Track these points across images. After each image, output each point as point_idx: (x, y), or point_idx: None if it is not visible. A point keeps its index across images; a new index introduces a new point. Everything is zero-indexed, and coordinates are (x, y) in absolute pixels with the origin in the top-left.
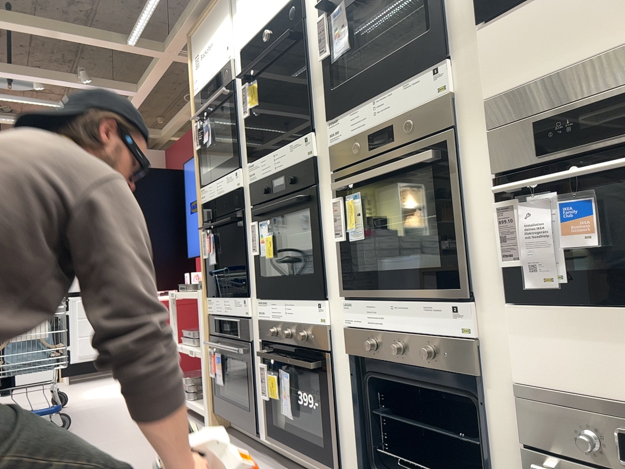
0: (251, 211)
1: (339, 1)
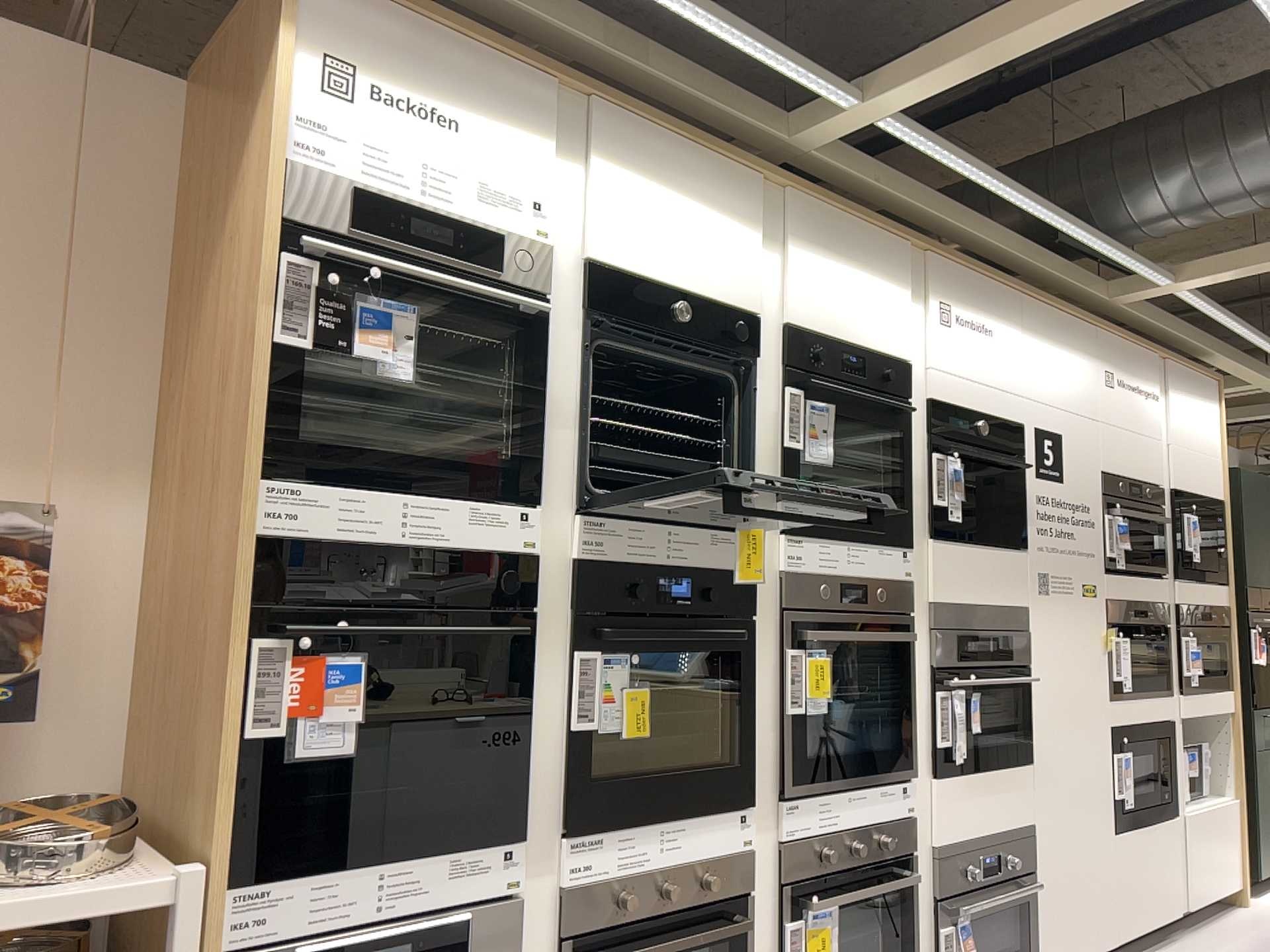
0: (565, 615)
1: (814, 398)
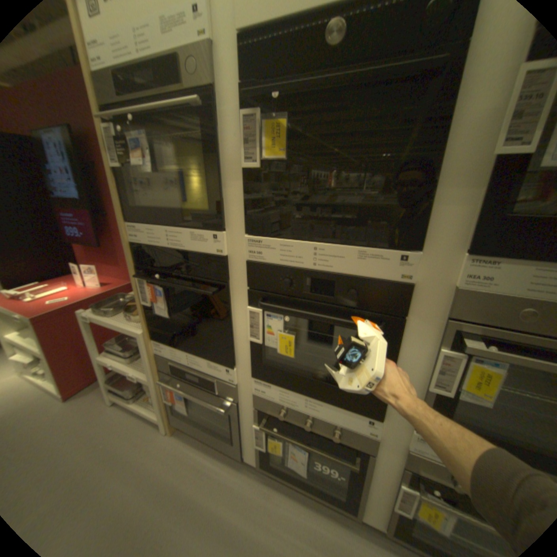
0: (245, 289)
1: None
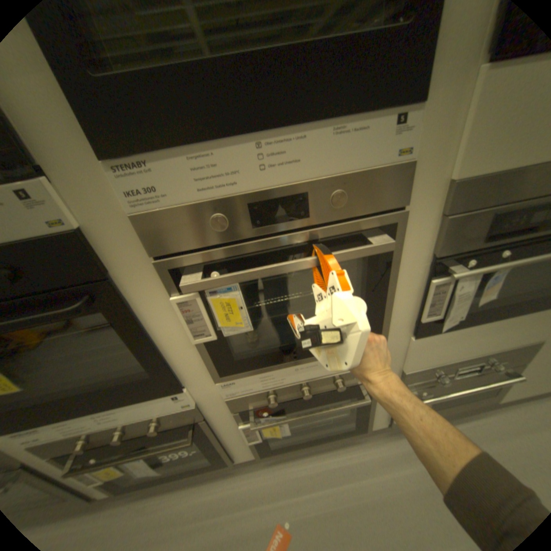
0: None
1: None
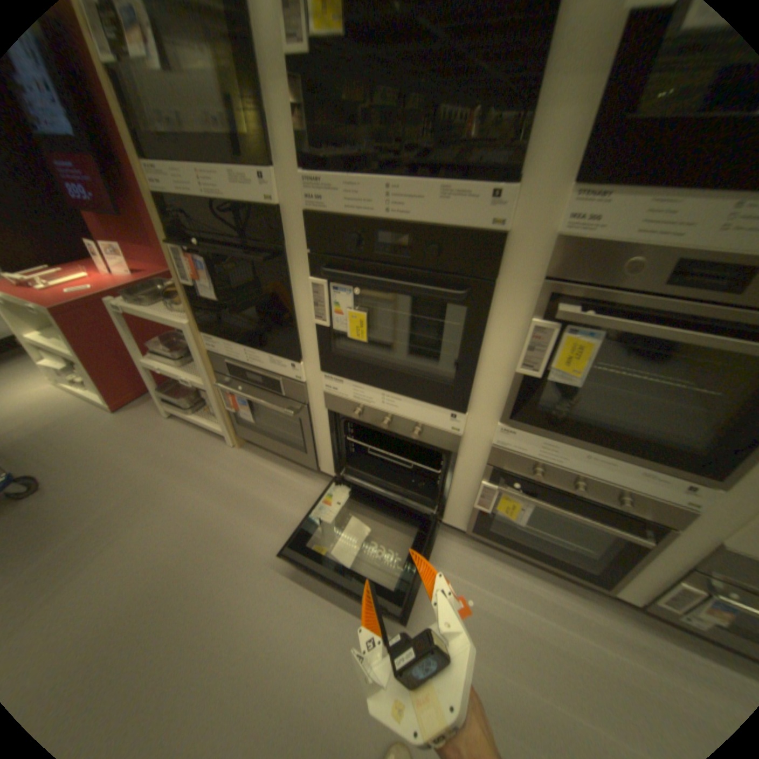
0: (305, 254)
1: None
